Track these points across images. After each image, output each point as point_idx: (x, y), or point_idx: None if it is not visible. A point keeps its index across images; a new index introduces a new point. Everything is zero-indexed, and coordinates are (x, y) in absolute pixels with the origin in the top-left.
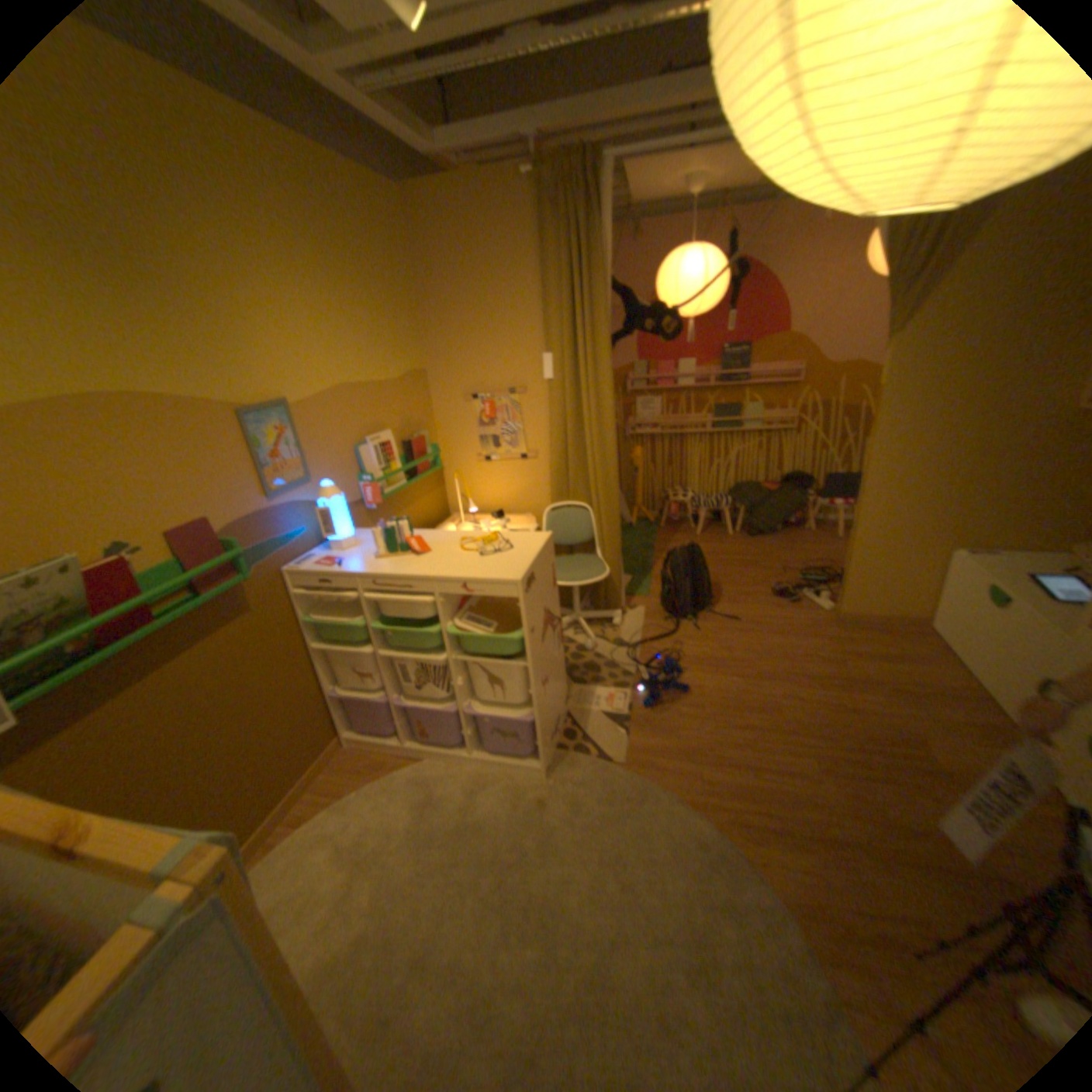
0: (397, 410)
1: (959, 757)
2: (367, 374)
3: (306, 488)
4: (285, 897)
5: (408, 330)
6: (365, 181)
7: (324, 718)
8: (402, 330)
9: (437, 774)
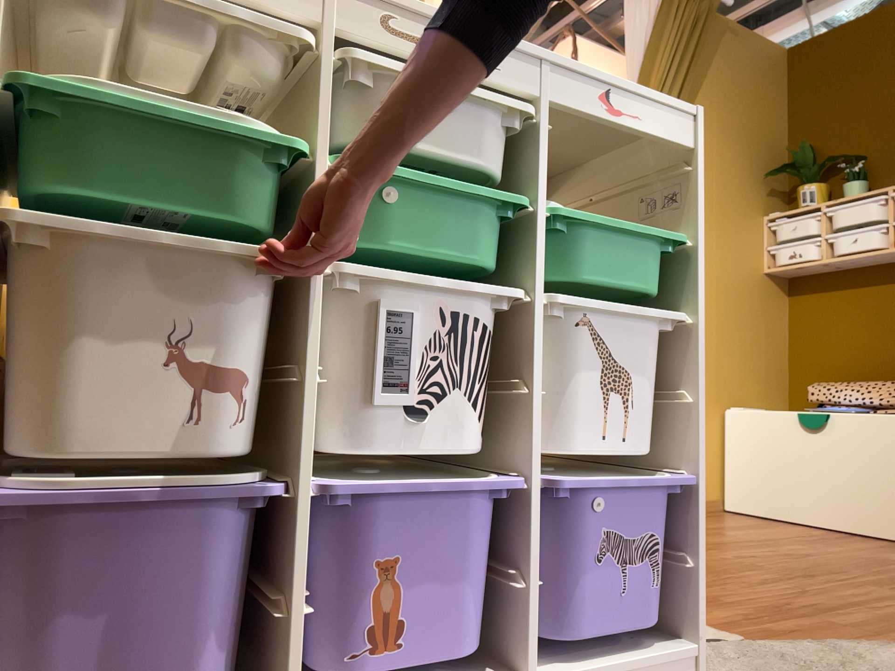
0: None
1: None
2: None
3: None
4: None
5: None
6: None
7: None
8: None
9: None
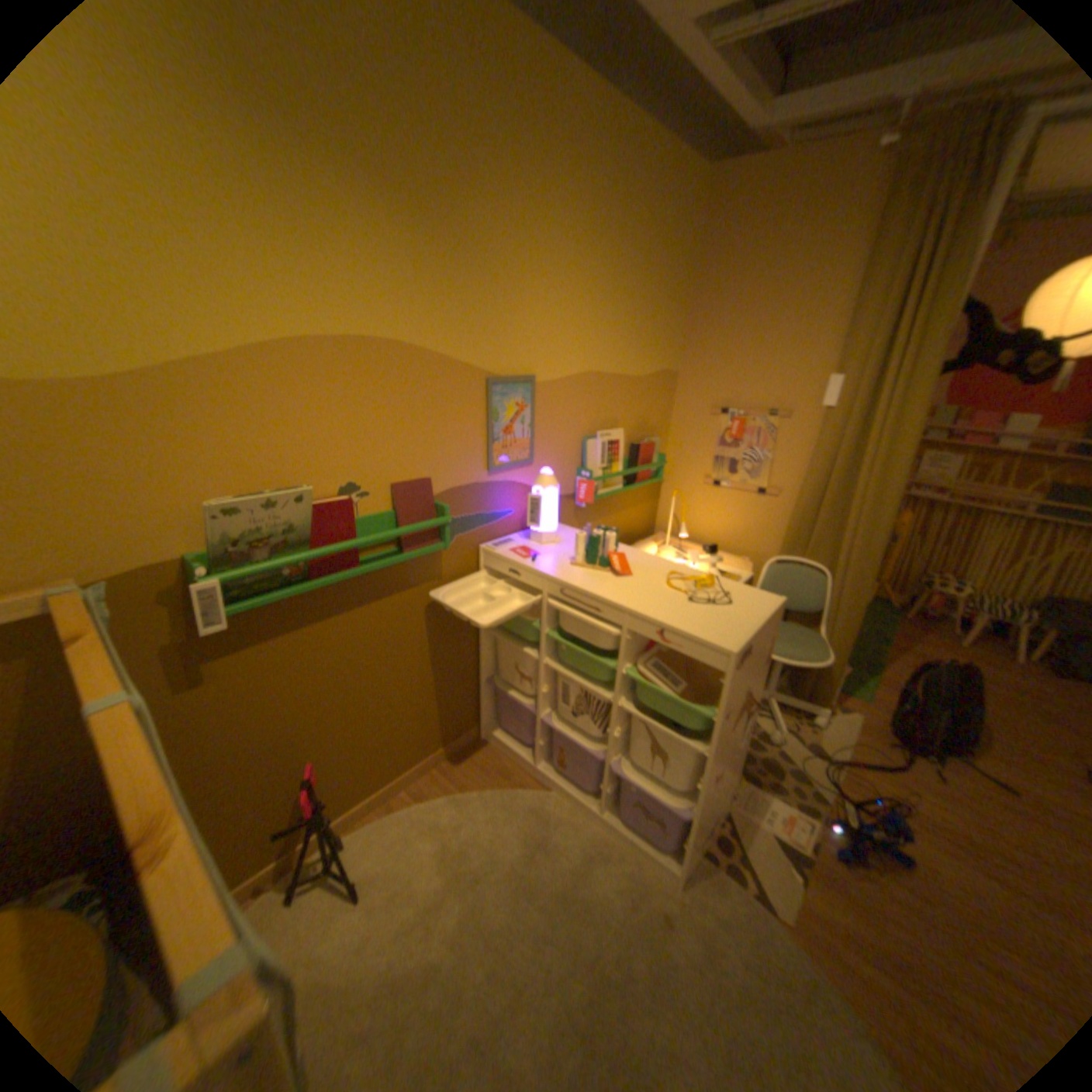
0: (635, 408)
1: None
2: (618, 364)
3: (525, 469)
4: (385, 871)
5: (672, 325)
6: (679, 156)
7: (472, 701)
8: (667, 324)
9: (560, 814)
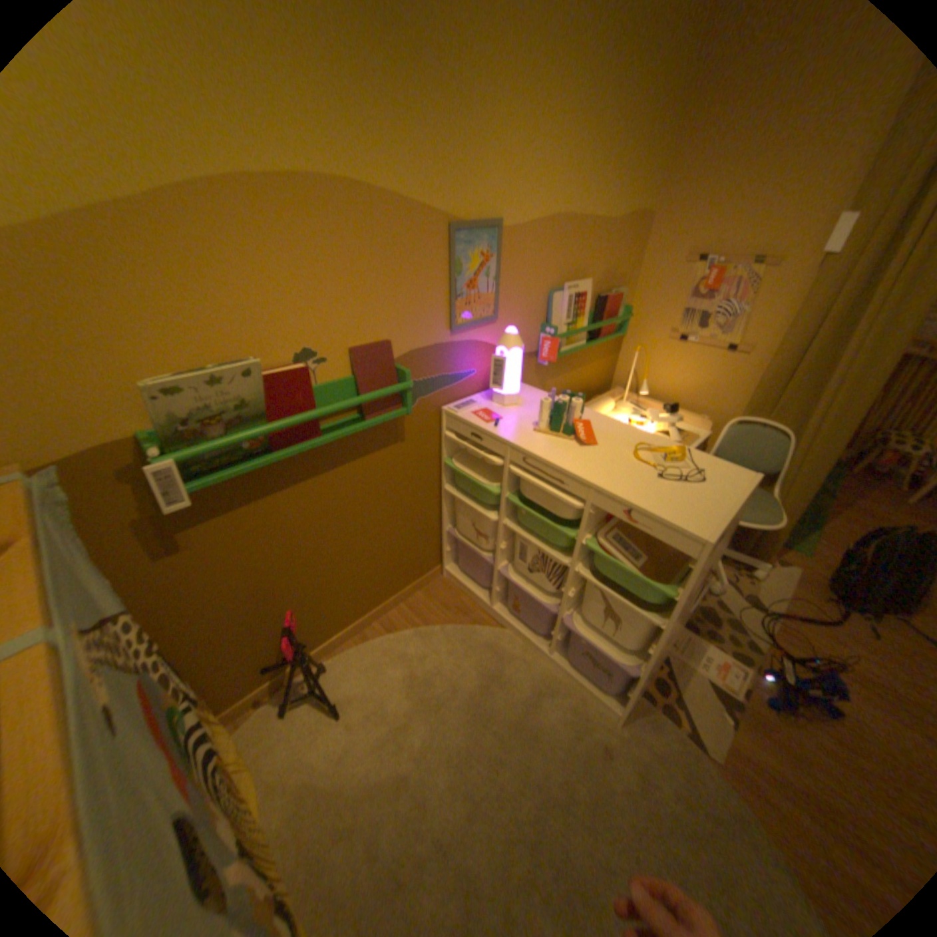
0: (607, 255)
1: None
2: (593, 204)
3: (489, 327)
4: (362, 693)
5: (657, 153)
6: None
7: (436, 547)
8: (651, 152)
9: (513, 650)
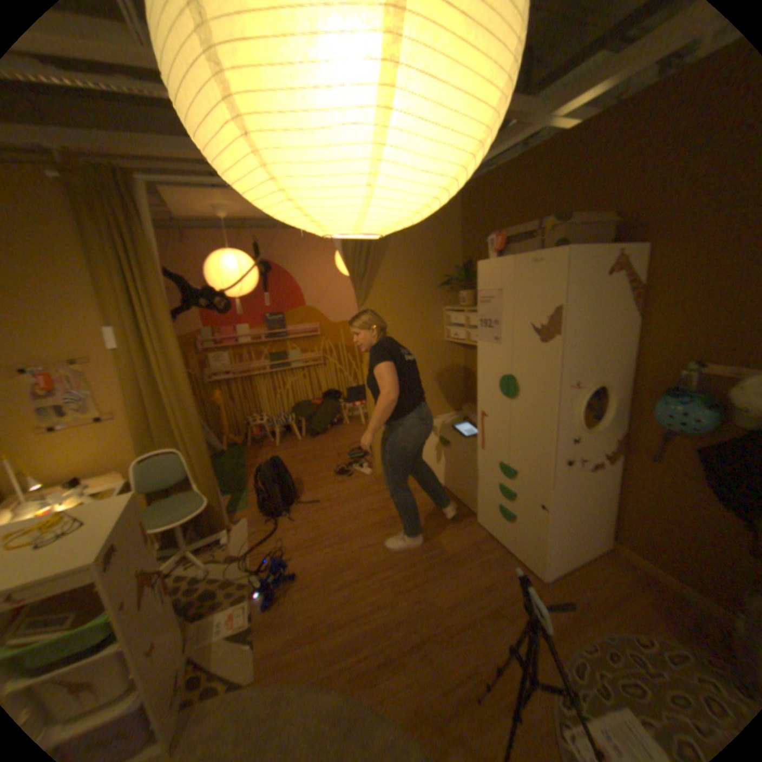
0: None
1: (454, 542)
2: None
3: None
4: None
5: None
6: None
7: None
8: None
9: None
